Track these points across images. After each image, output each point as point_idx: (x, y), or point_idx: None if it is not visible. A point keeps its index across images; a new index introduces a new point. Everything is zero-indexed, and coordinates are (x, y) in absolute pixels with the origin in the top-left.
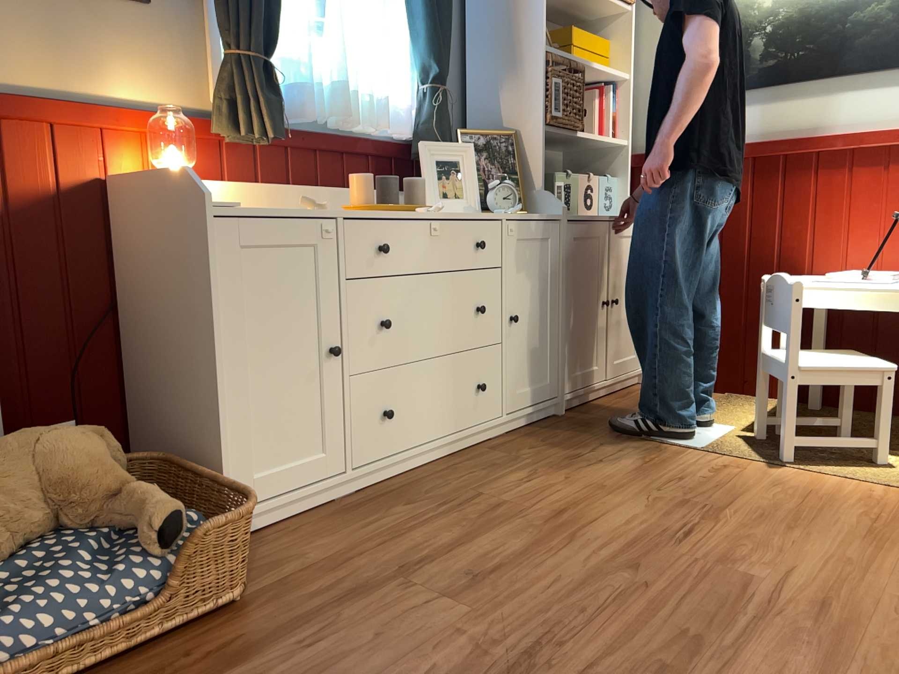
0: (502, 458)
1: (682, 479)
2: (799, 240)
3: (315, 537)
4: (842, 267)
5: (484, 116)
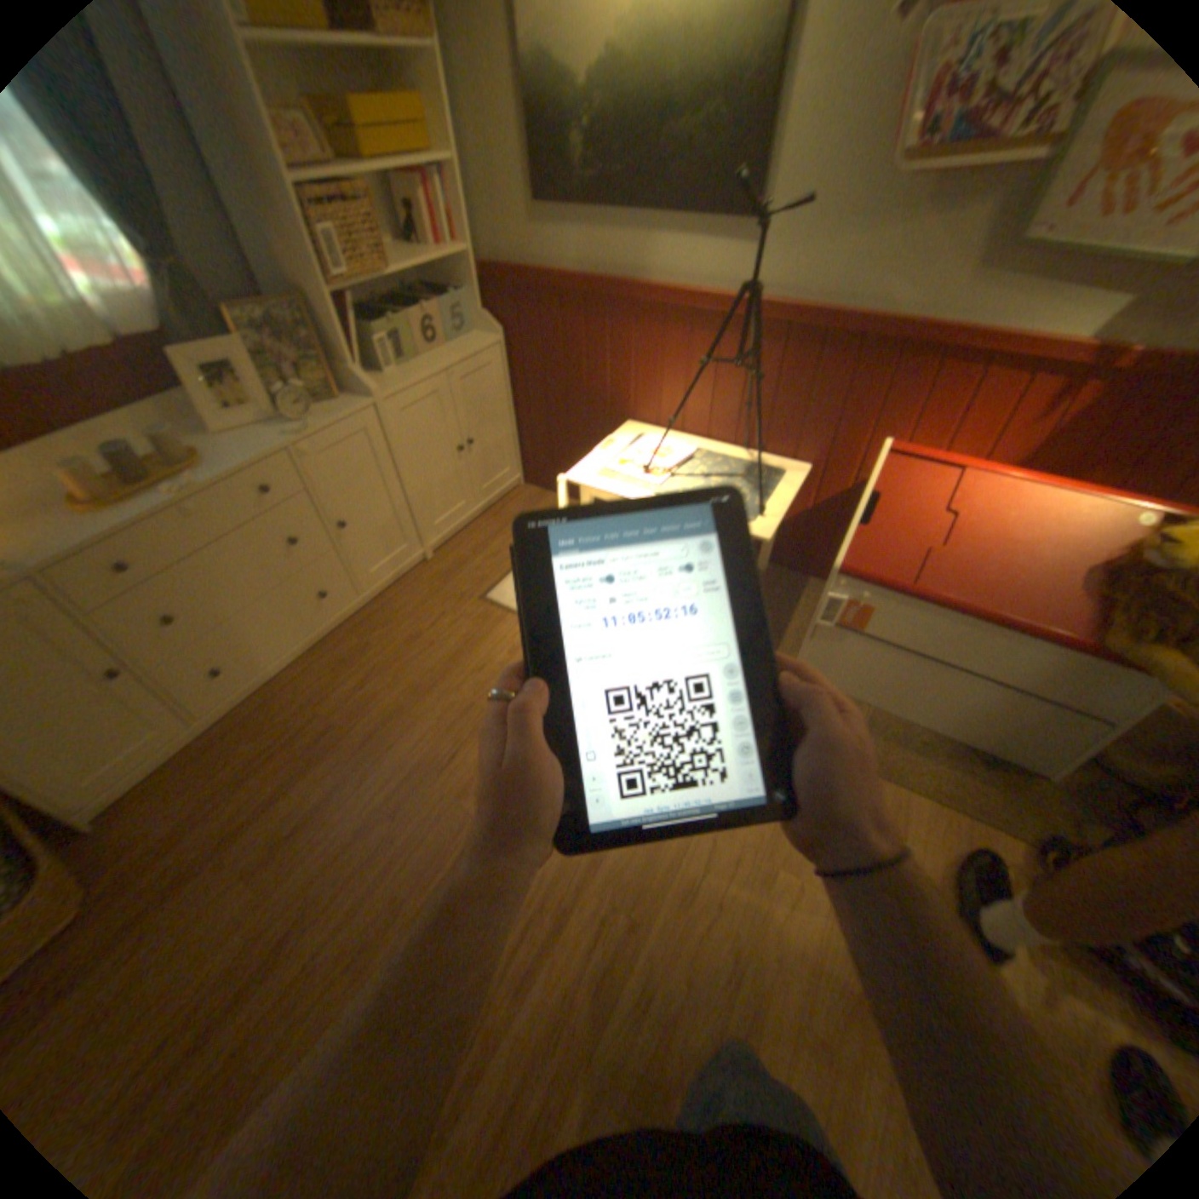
0: (354, 648)
1: (482, 669)
2: (627, 388)
3: (165, 800)
4: (658, 420)
5: (263, 259)
